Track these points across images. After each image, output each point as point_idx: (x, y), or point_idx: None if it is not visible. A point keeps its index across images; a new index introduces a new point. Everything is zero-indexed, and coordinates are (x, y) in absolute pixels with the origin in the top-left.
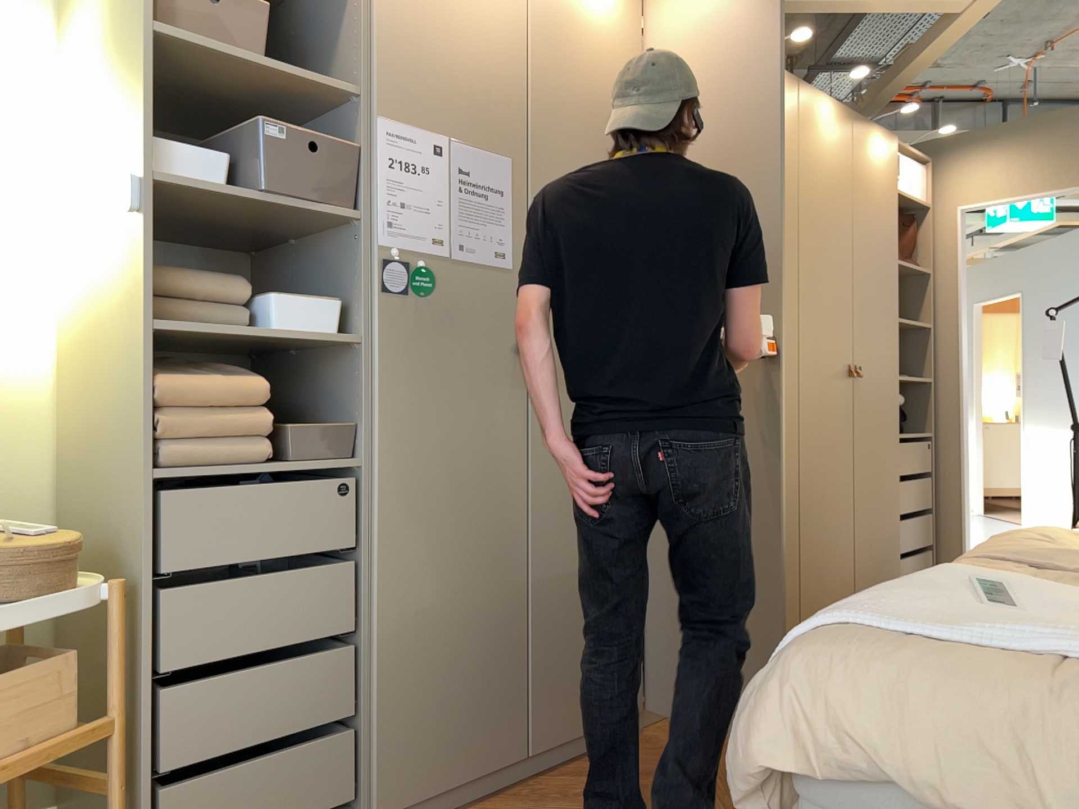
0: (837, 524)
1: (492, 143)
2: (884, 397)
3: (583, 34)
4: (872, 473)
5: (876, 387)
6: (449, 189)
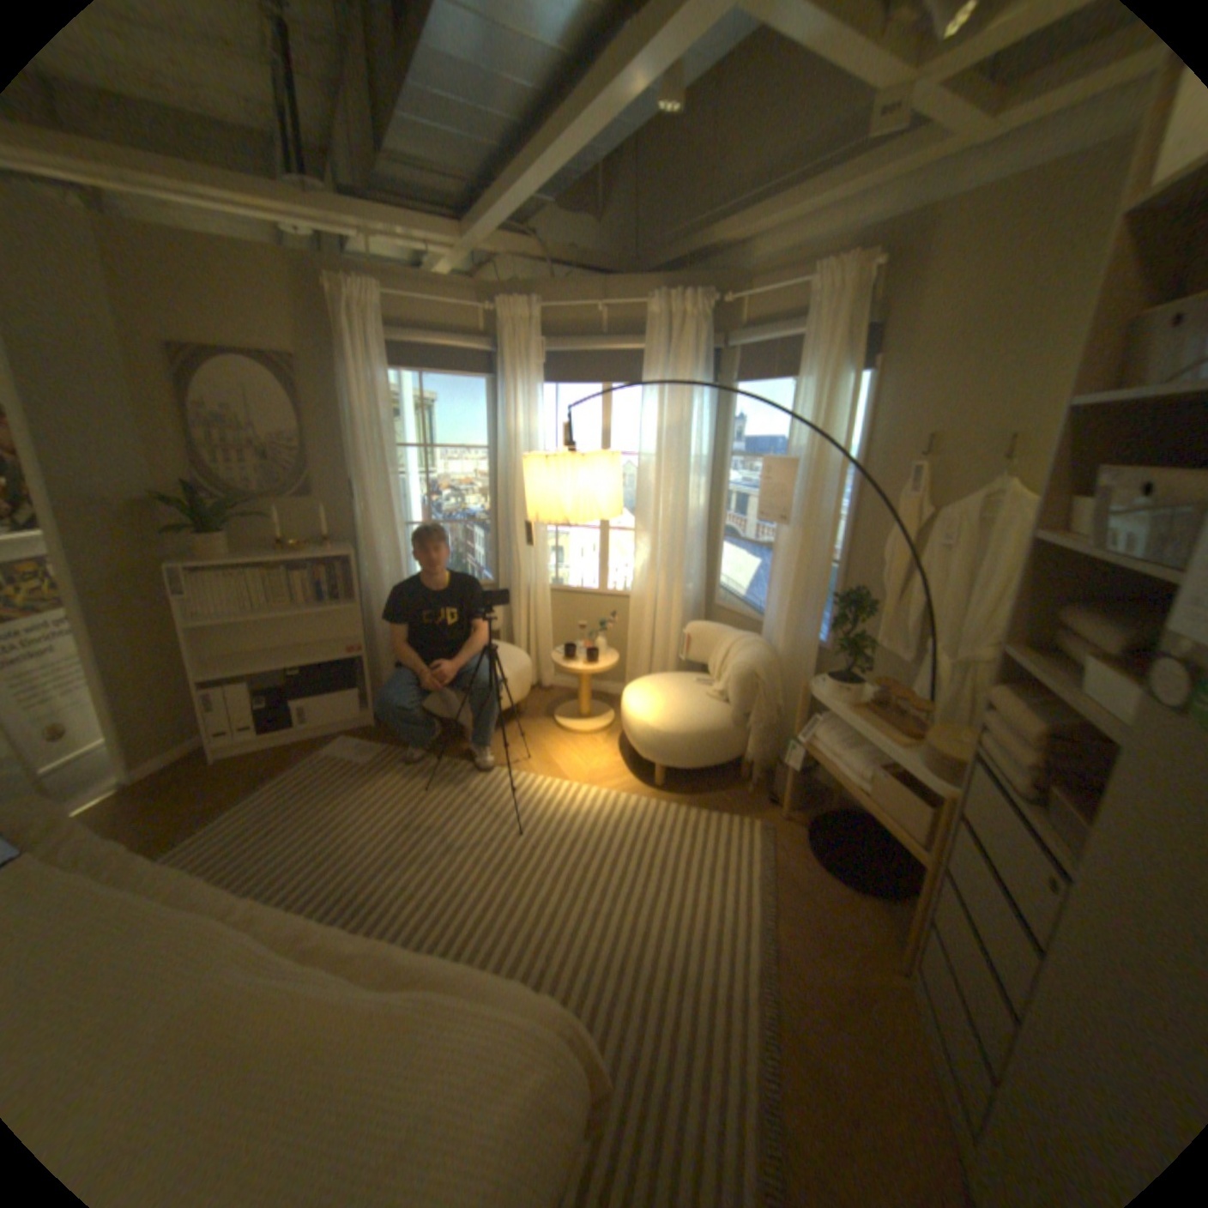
0: None
1: None
2: None
3: None
4: None
5: None
6: None
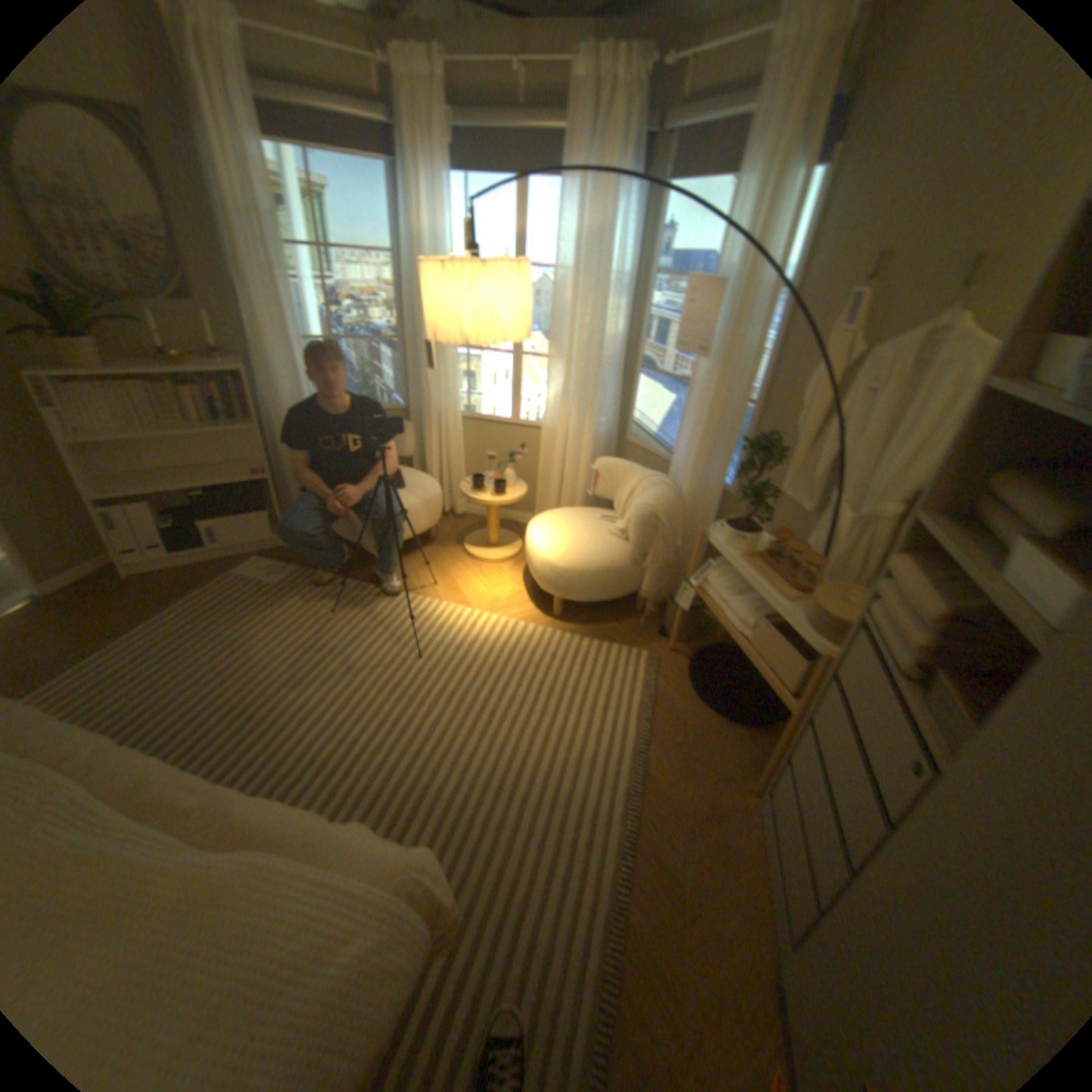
0: None
1: None
2: None
3: None
4: None
5: None
6: None
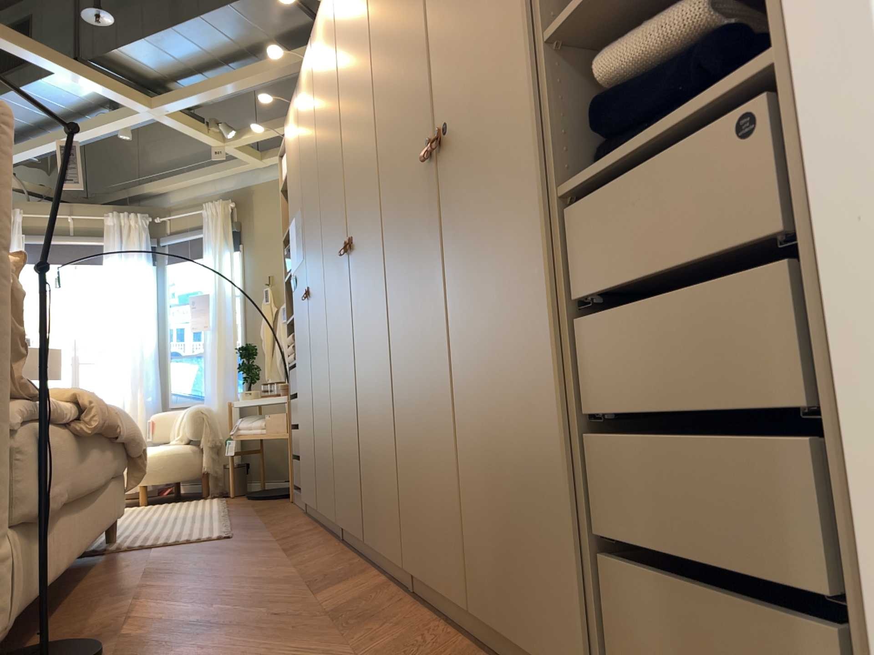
0: (429, 407)
1: (303, 208)
2: (488, 145)
3: (308, 115)
4: (474, 316)
5: (469, 142)
6: (300, 240)
